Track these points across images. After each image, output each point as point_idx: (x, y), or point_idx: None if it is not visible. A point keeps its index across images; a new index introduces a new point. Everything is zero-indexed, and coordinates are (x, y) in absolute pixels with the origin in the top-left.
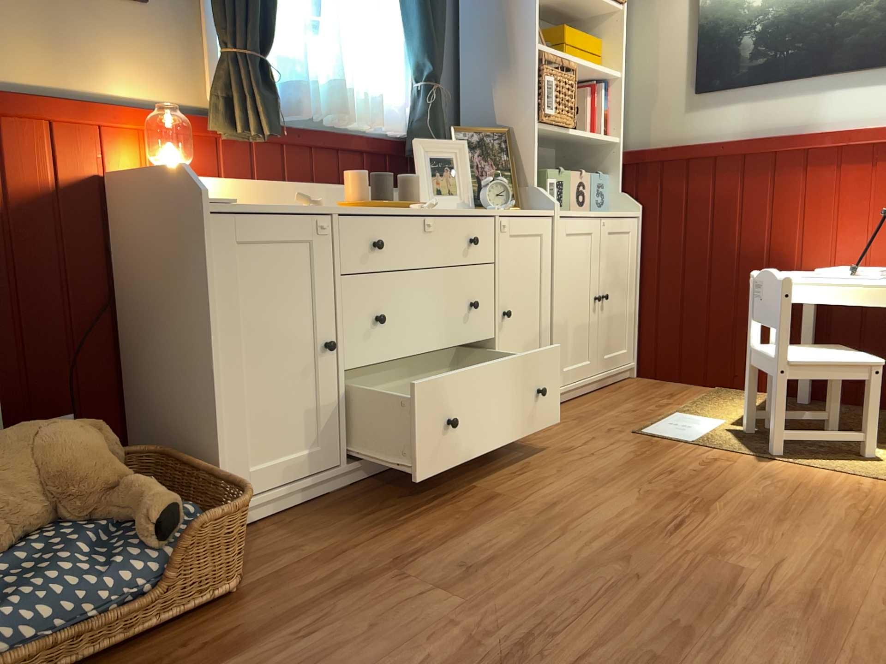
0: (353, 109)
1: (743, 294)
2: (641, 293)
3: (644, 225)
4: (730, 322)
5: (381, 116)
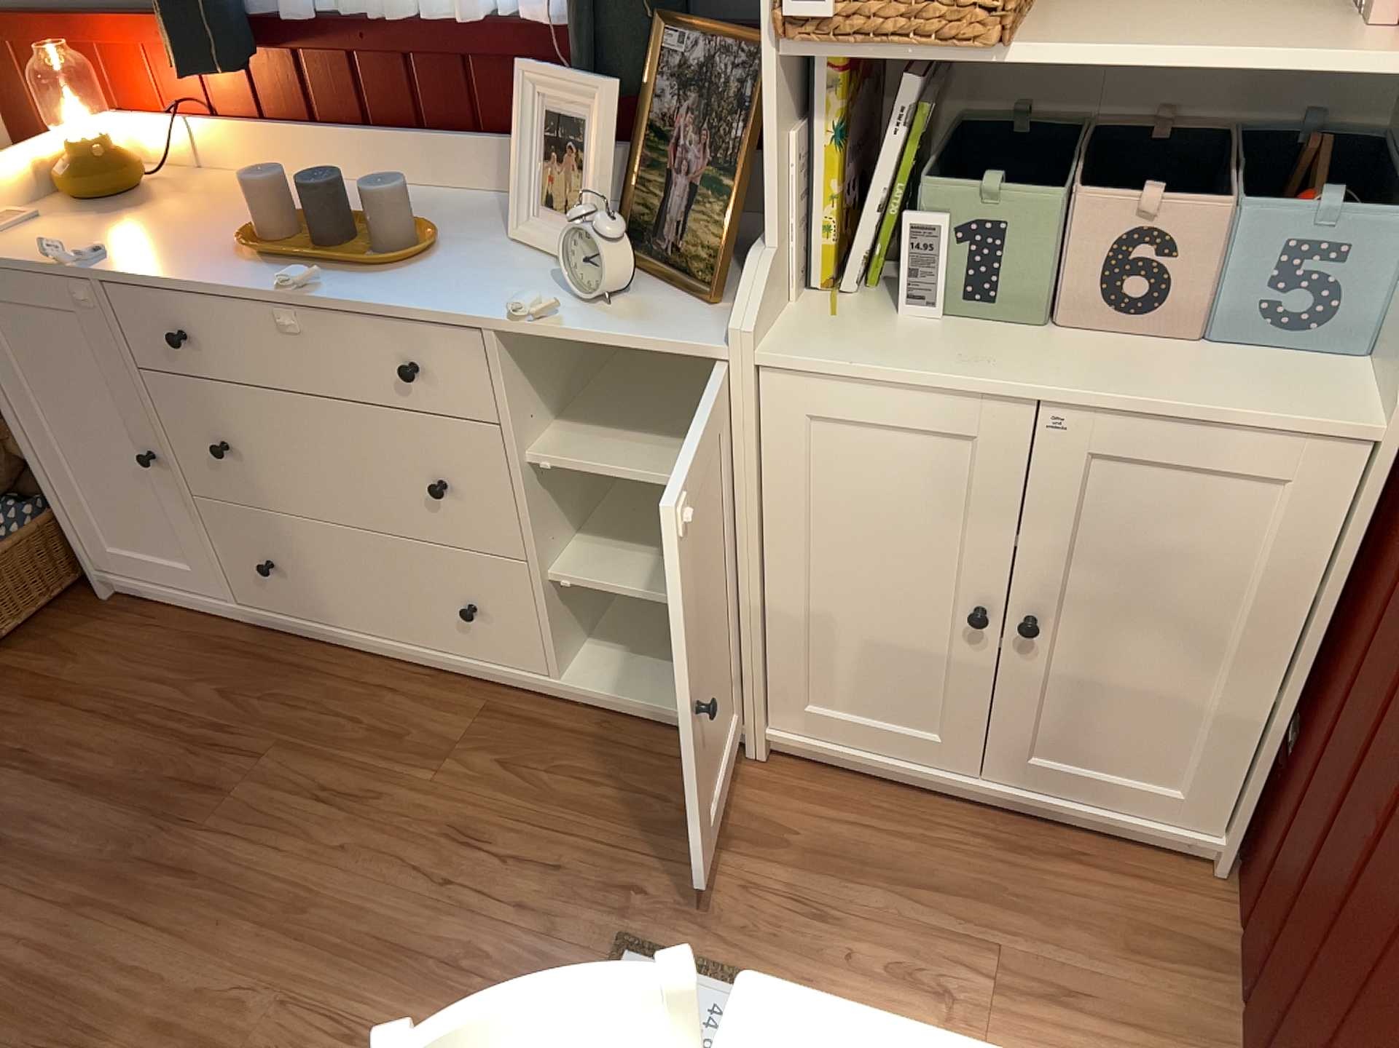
0: None
1: (1354, 1014)
2: (1306, 689)
3: (1388, 487)
4: (1312, 1034)
5: None
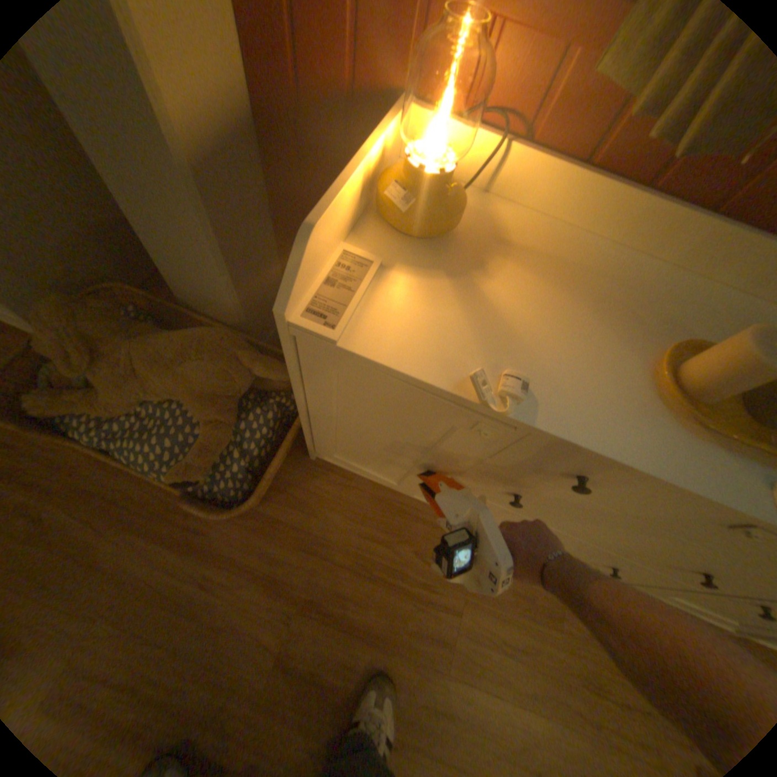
0: None
1: None
2: None
3: None
4: None
5: None
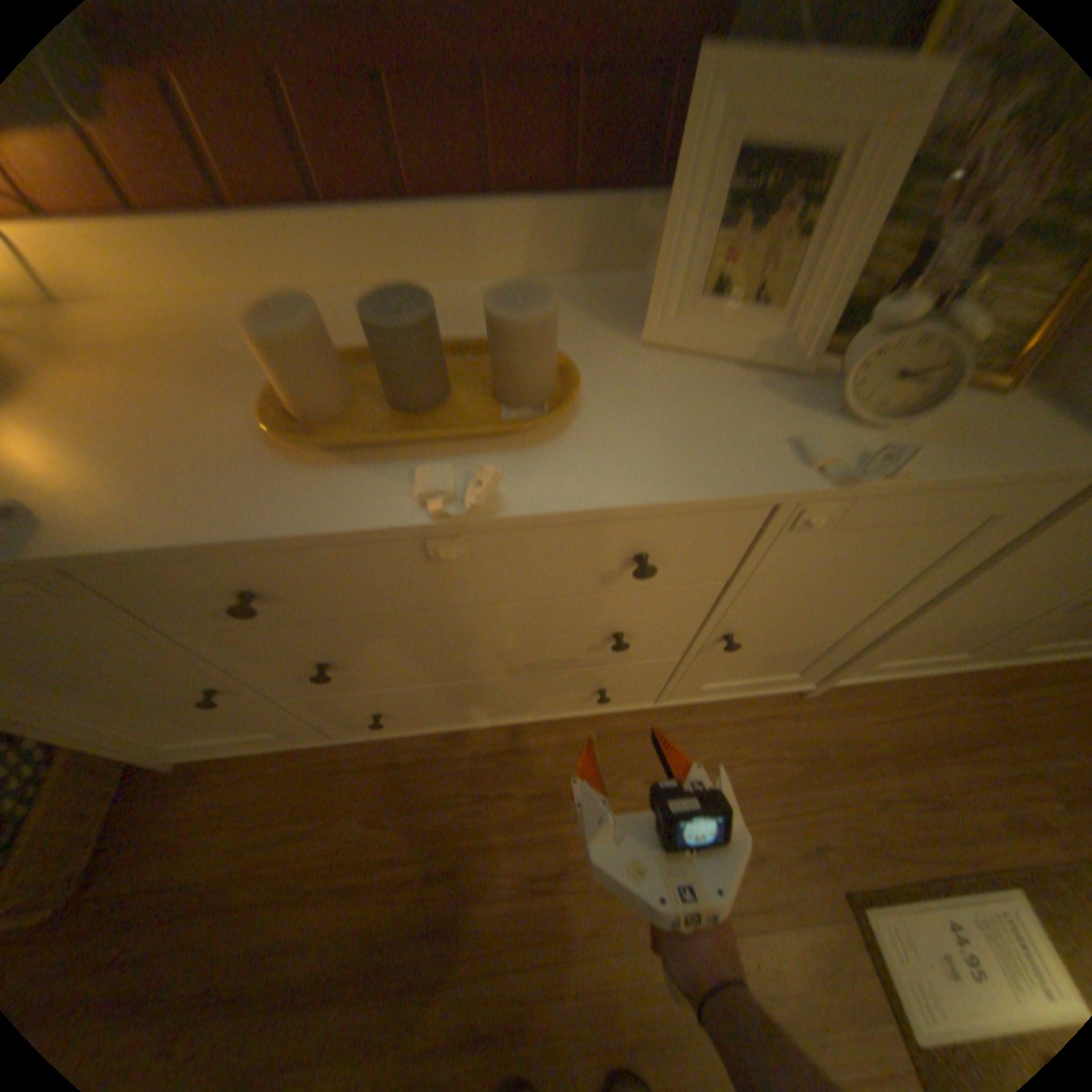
0: None
1: None
2: None
3: None
4: None
5: None
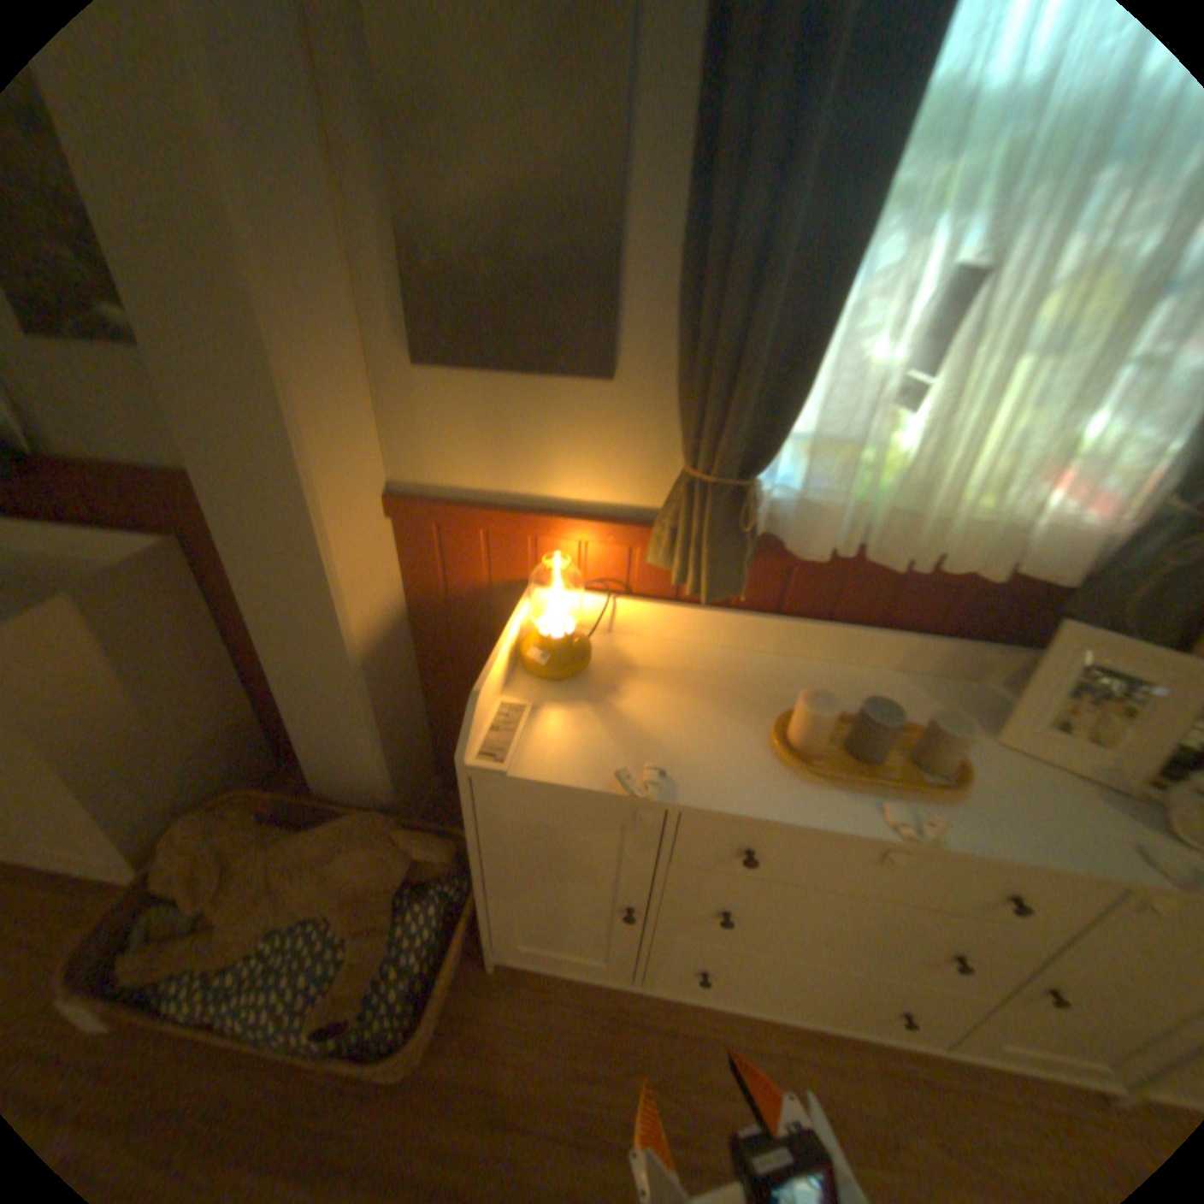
0: (961, 530)
1: None
2: None
3: None
4: None
5: (1040, 537)
